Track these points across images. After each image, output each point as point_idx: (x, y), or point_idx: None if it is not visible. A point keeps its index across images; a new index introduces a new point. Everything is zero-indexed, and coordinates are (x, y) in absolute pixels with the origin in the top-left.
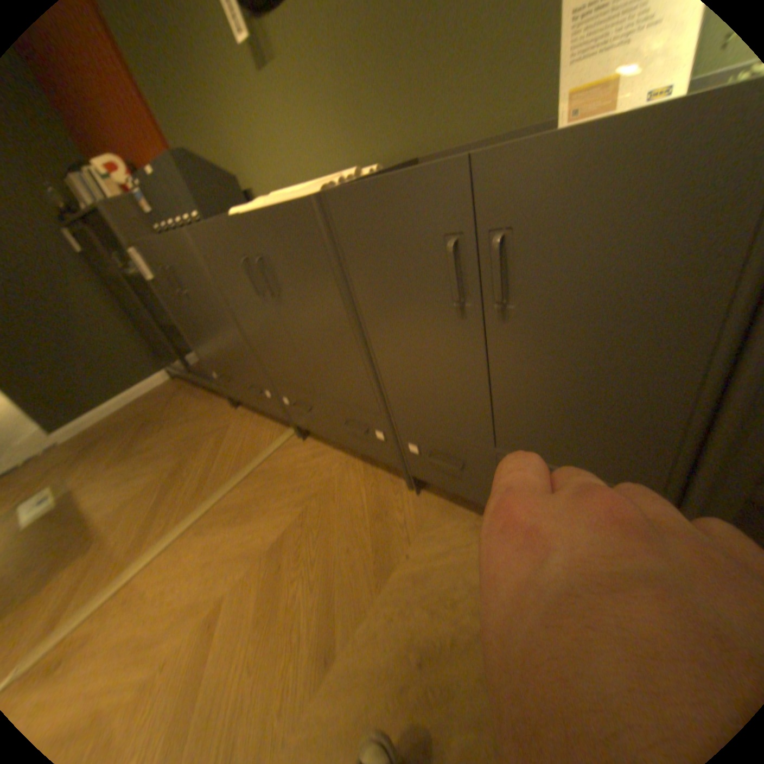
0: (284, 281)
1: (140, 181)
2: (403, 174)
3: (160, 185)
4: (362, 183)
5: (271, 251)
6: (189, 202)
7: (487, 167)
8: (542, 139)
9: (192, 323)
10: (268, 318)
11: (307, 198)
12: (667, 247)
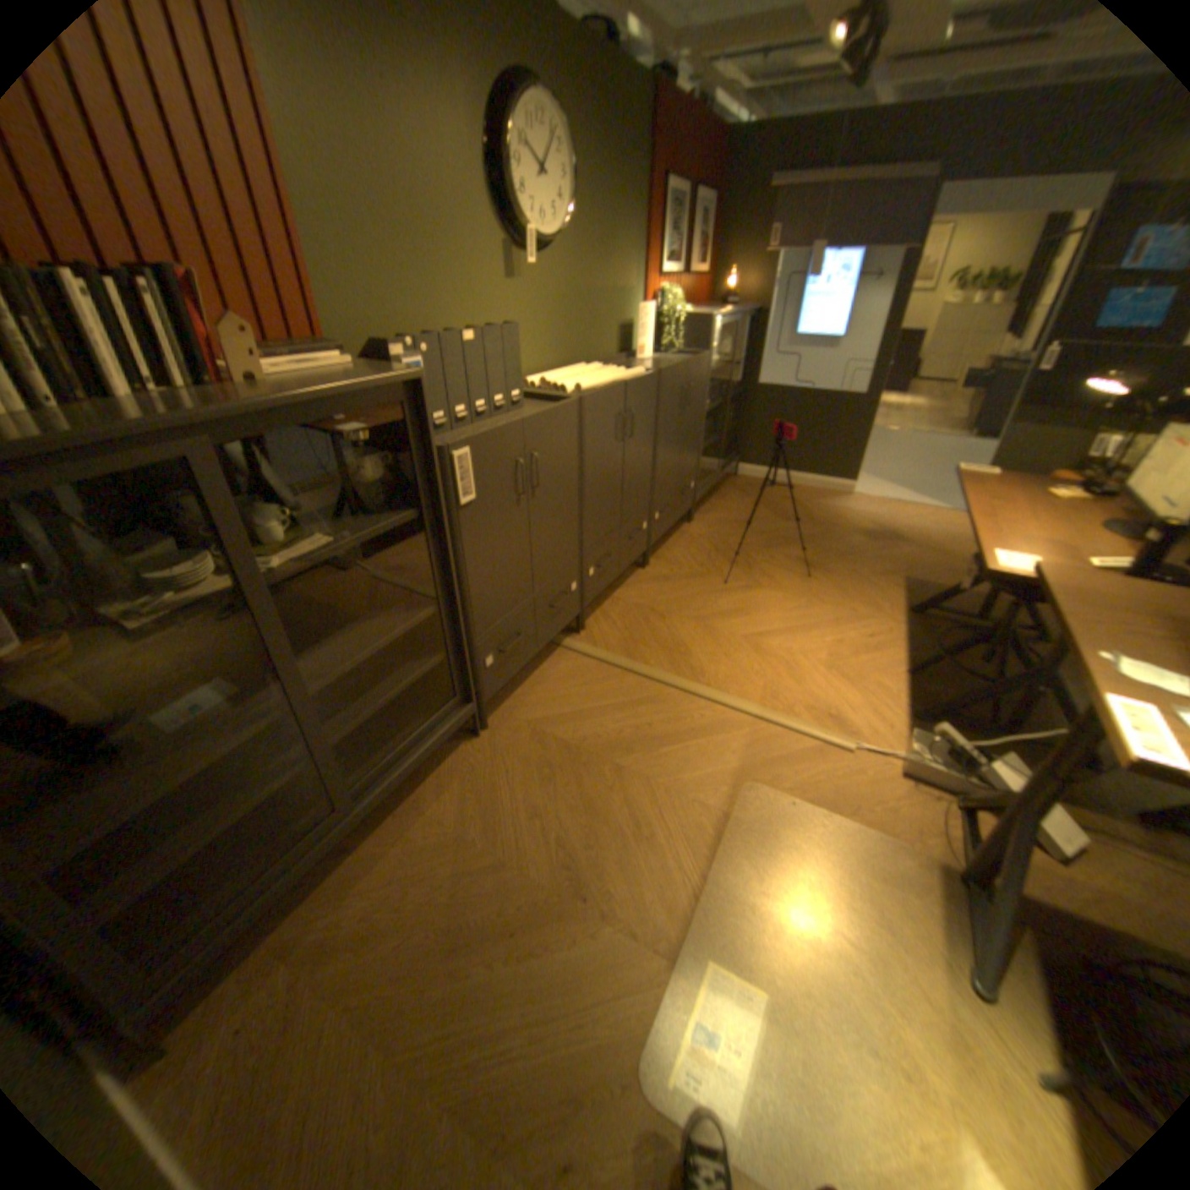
0: (634, 425)
1: (428, 348)
2: (671, 365)
3: (475, 357)
4: (669, 366)
5: (635, 404)
6: (515, 380)
7: (690, 364)
8: (690, 359)
9: (505, 556)
10: (614, 465)
11: (650, 372)
12: (702, 384)
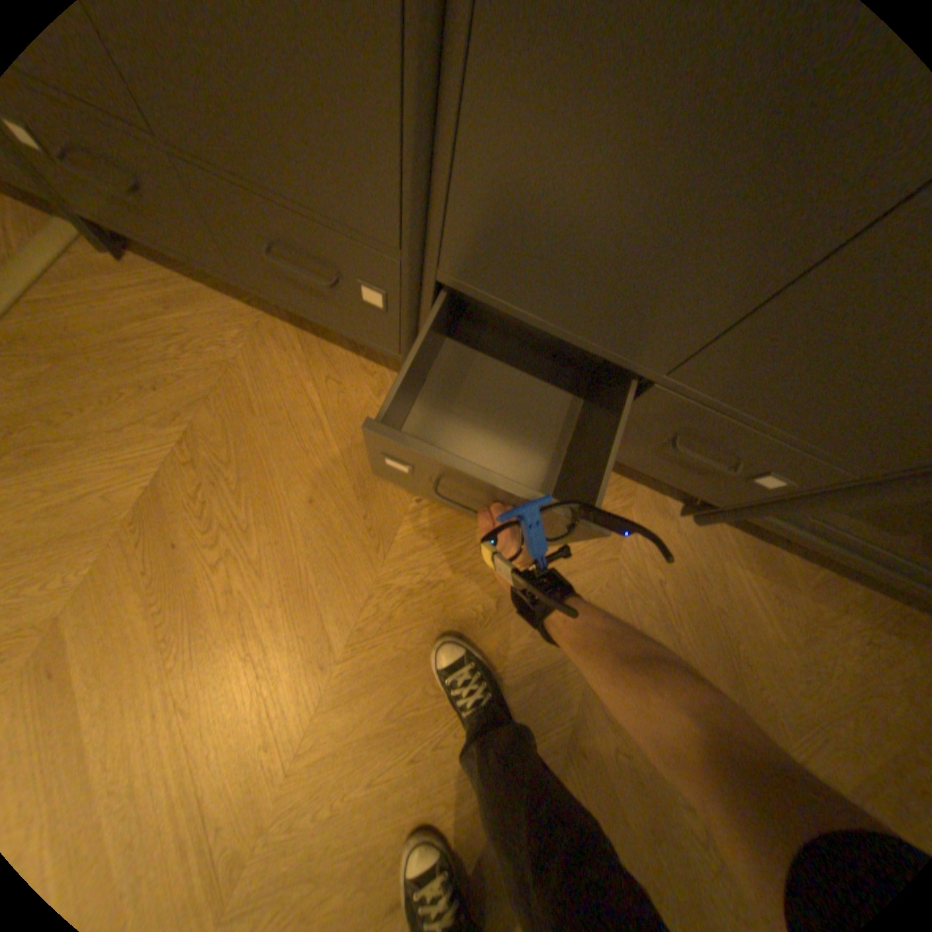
0: None
1: None
2: None
3: None
4: None
5: None
6: None
7: None
8: None
9: None
10: None
11: None
12: None
